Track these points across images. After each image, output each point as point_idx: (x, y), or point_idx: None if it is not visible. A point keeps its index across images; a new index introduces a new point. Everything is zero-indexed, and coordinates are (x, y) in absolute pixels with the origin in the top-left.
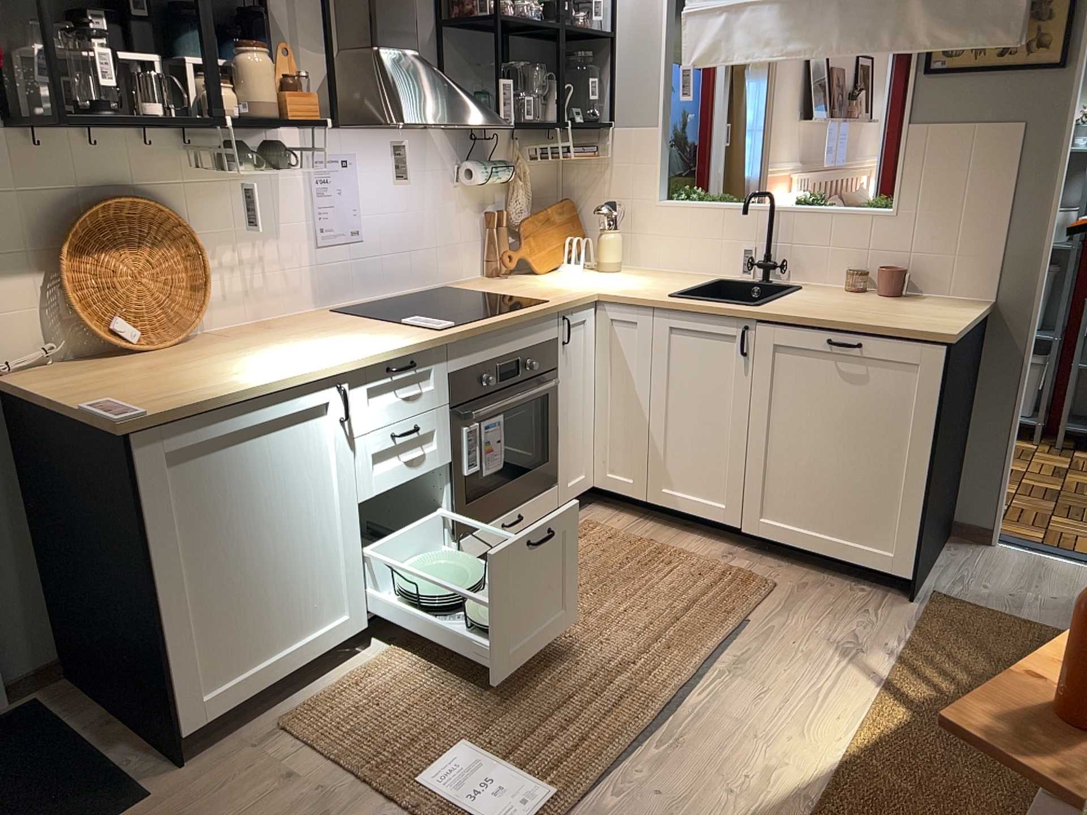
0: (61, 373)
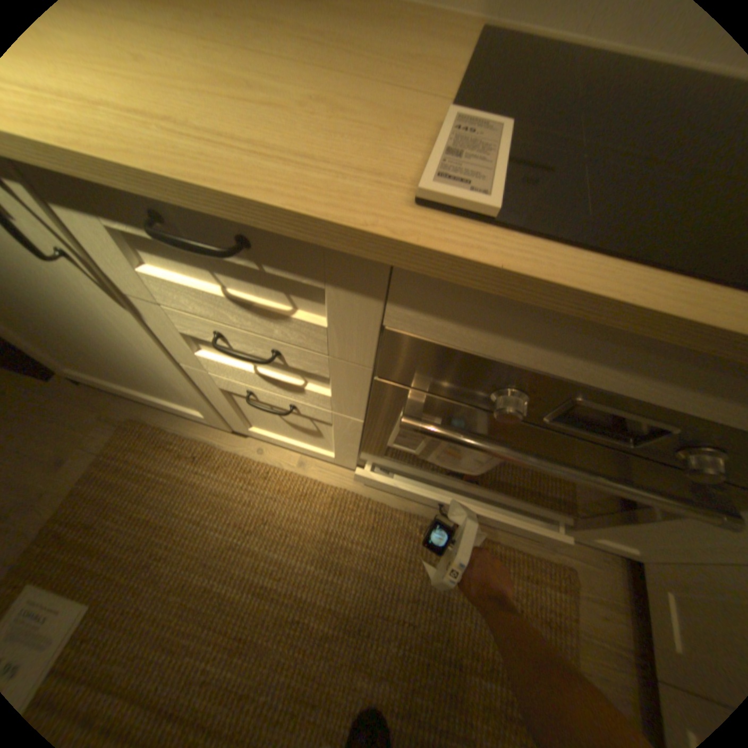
0: None
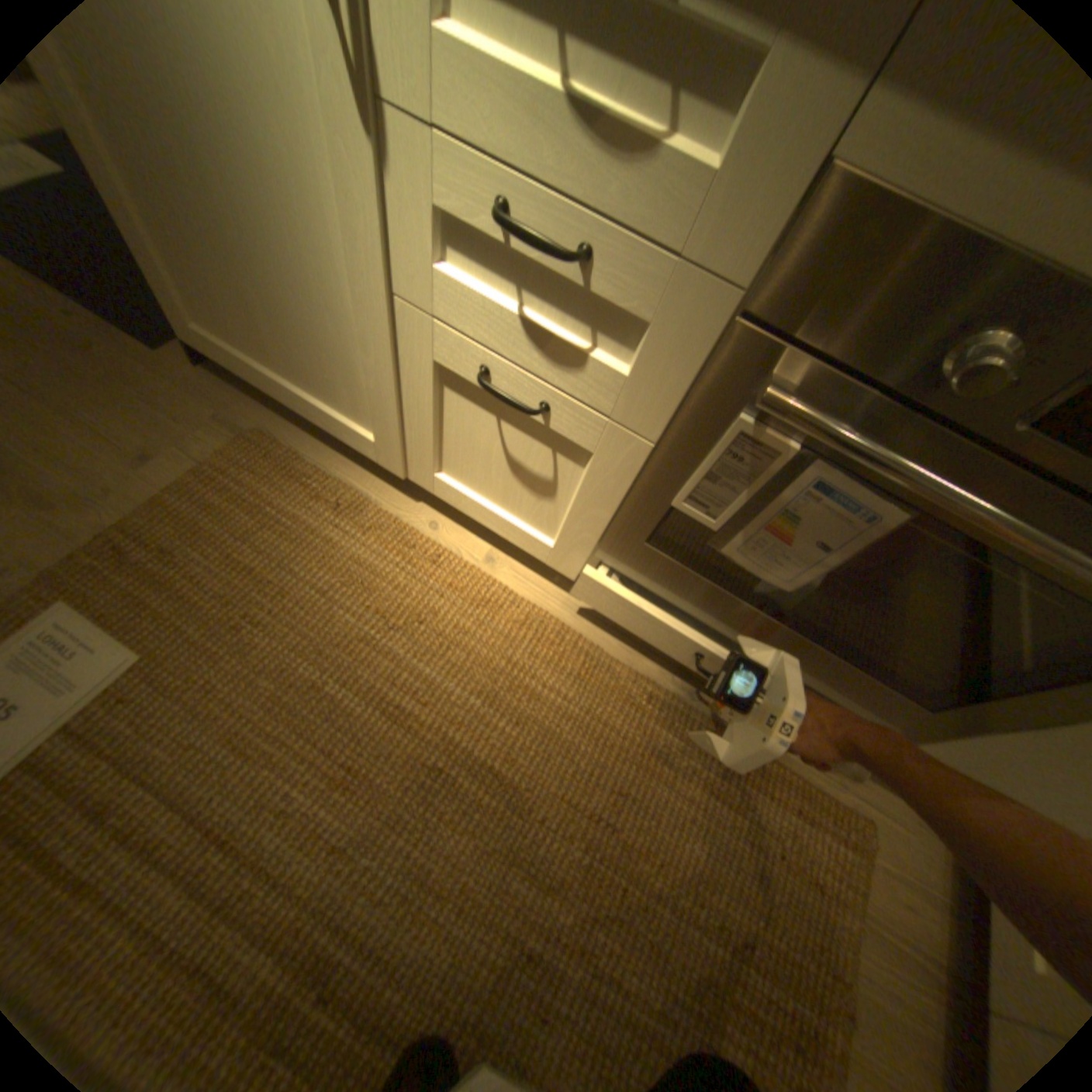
0: None
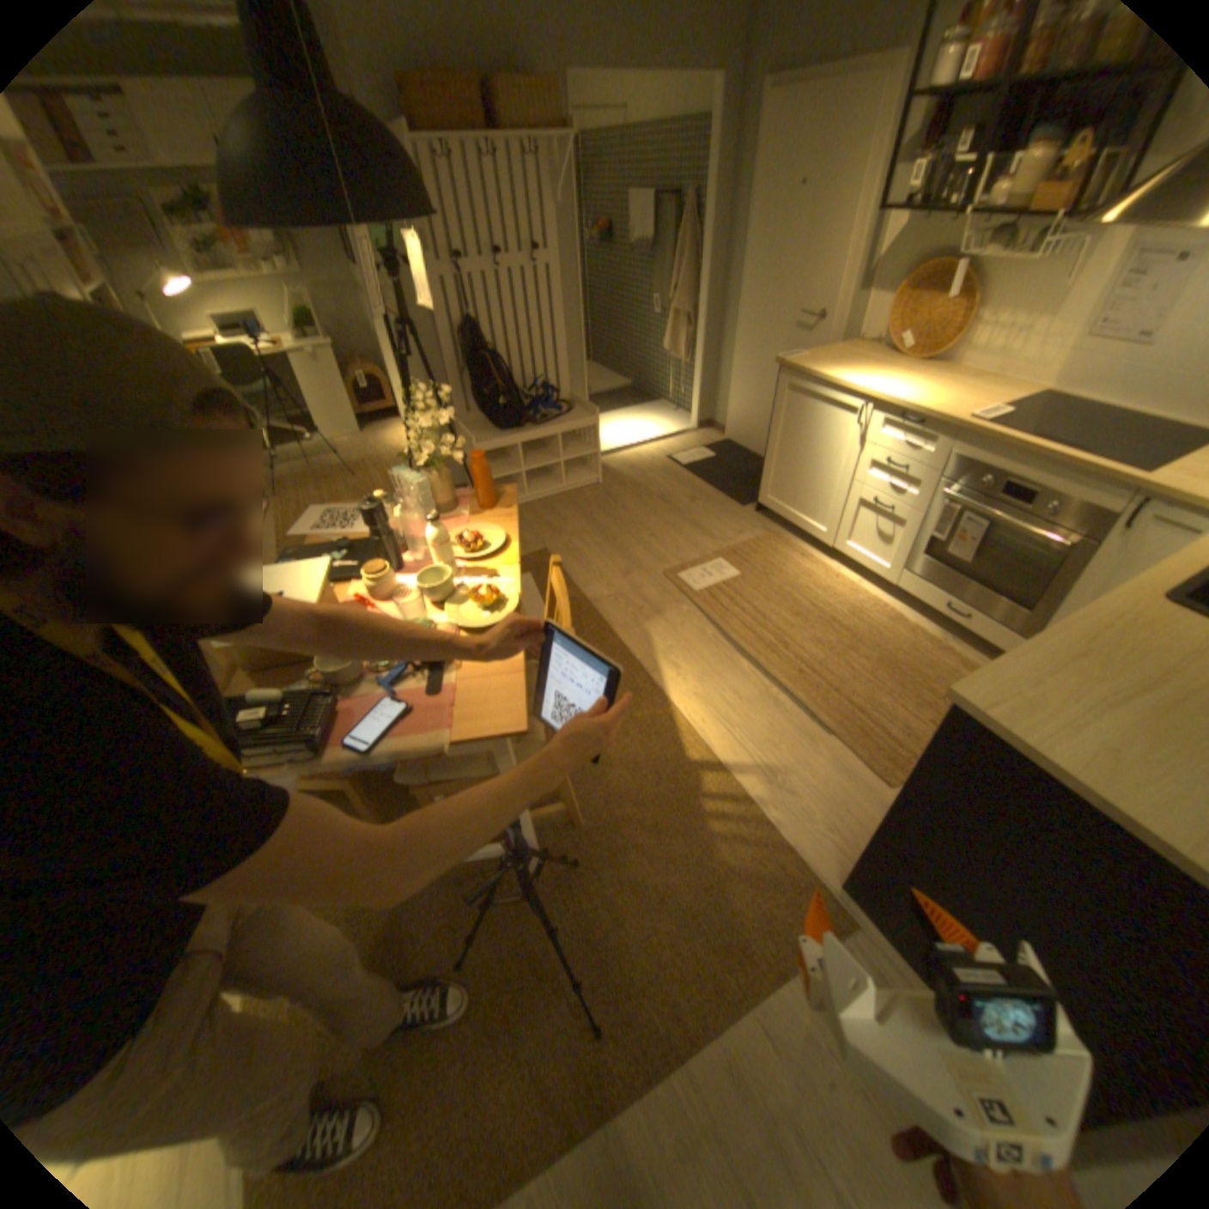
0: (864, 347)
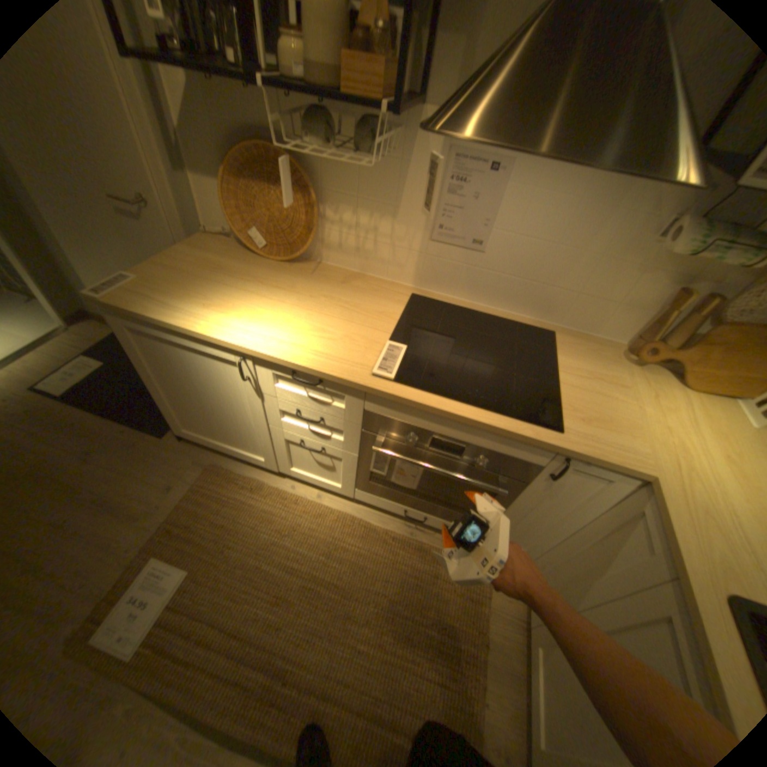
0: (213, 245)
